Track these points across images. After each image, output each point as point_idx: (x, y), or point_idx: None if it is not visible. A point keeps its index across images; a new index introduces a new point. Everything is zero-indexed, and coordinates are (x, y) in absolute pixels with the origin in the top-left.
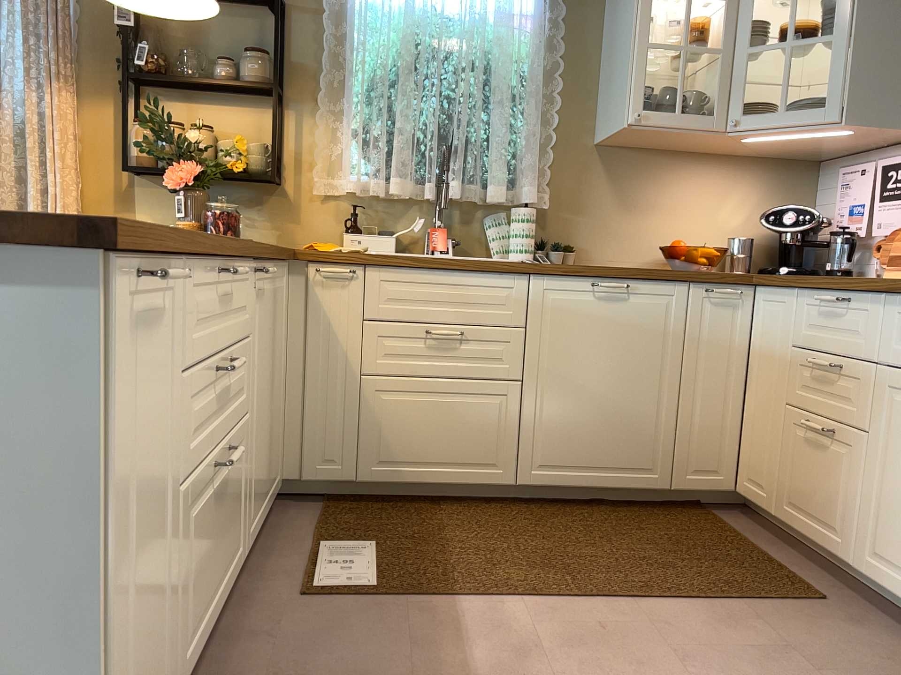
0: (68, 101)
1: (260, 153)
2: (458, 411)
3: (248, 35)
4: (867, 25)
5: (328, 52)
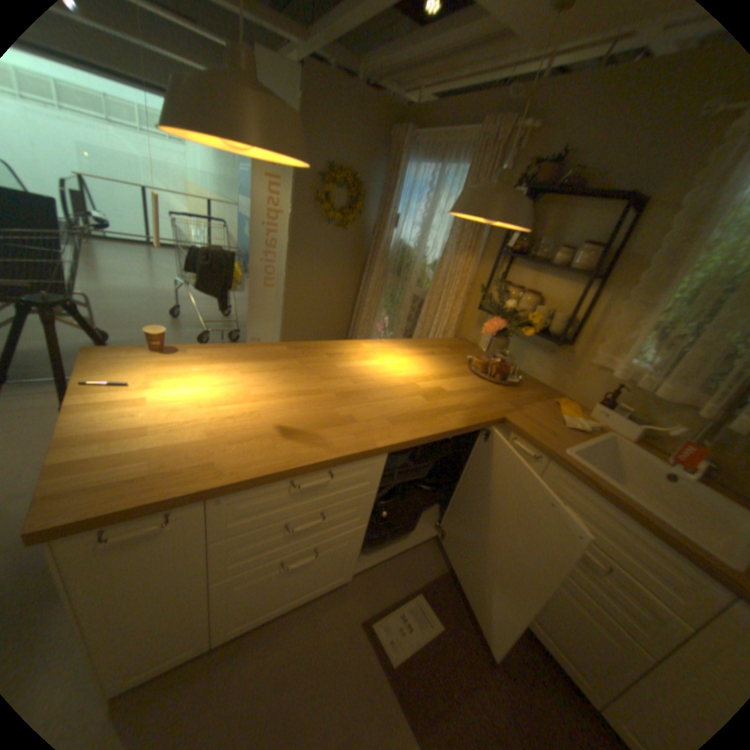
0: (469, 261)
1: (561, 320)
2: (577, 615)
3: (602, 223)
4: None
5: (670, 245)
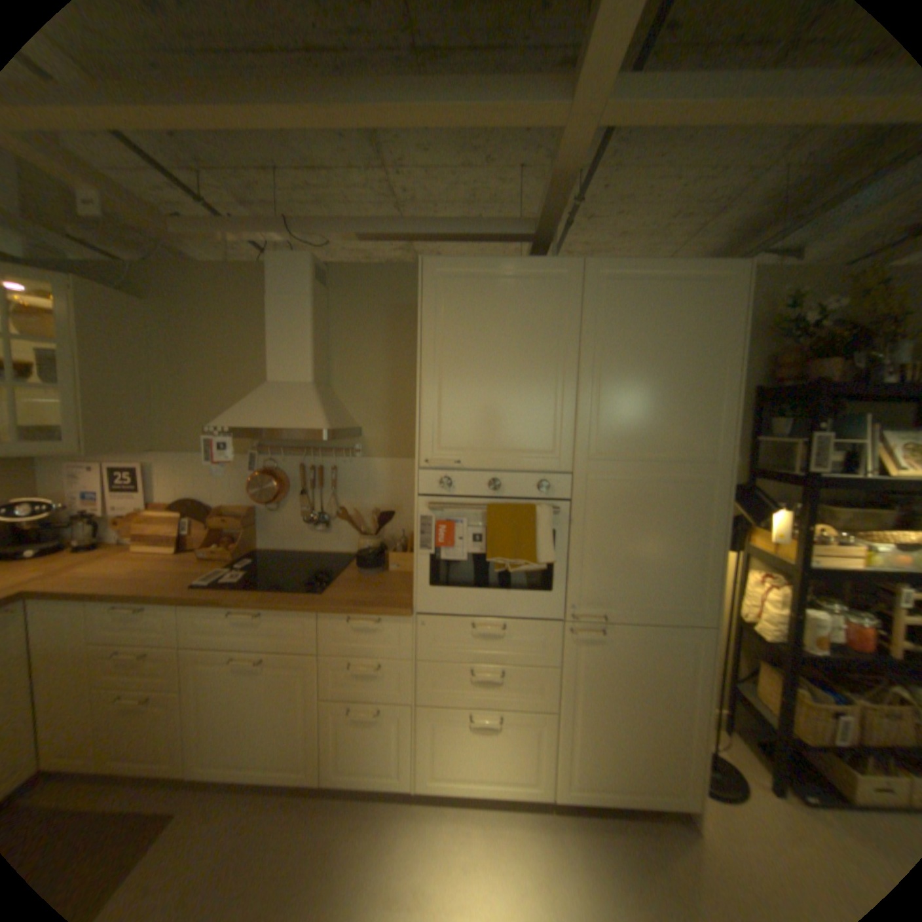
0: None
1: None
2: None
3: None
4: (88, 382)
5: None
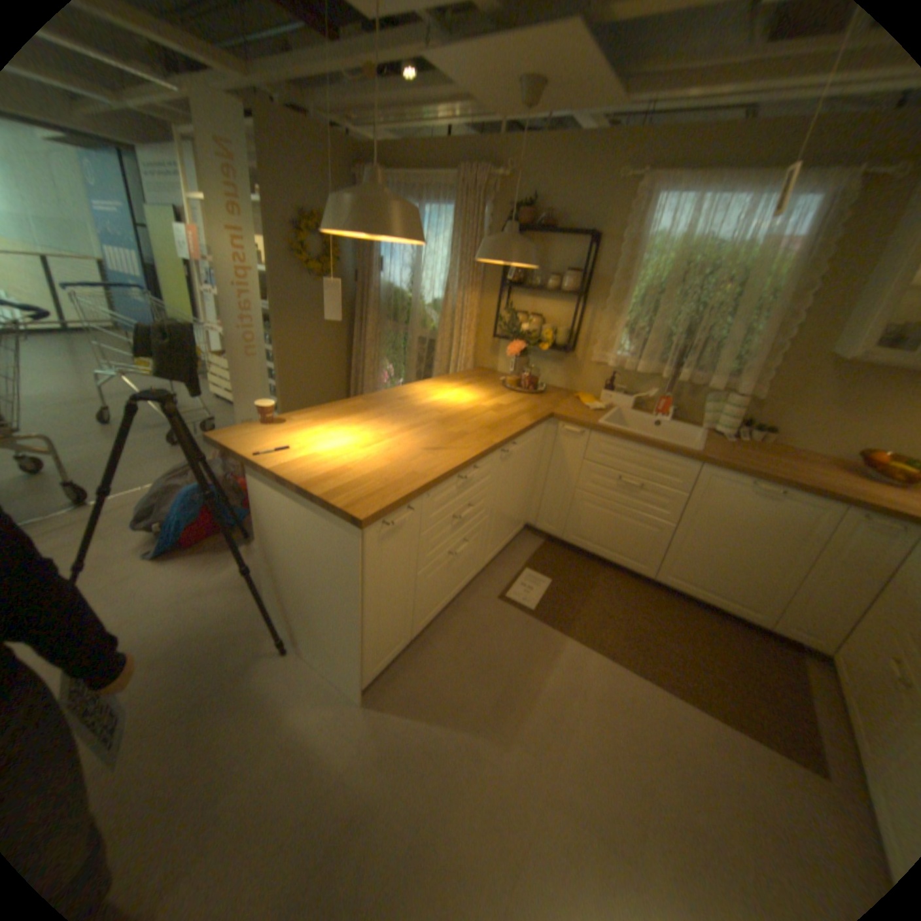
0: (472, 297)
1: (562, 335)
2: (628, 527)
3: (572, 255)
4: None
5: (620, 268)
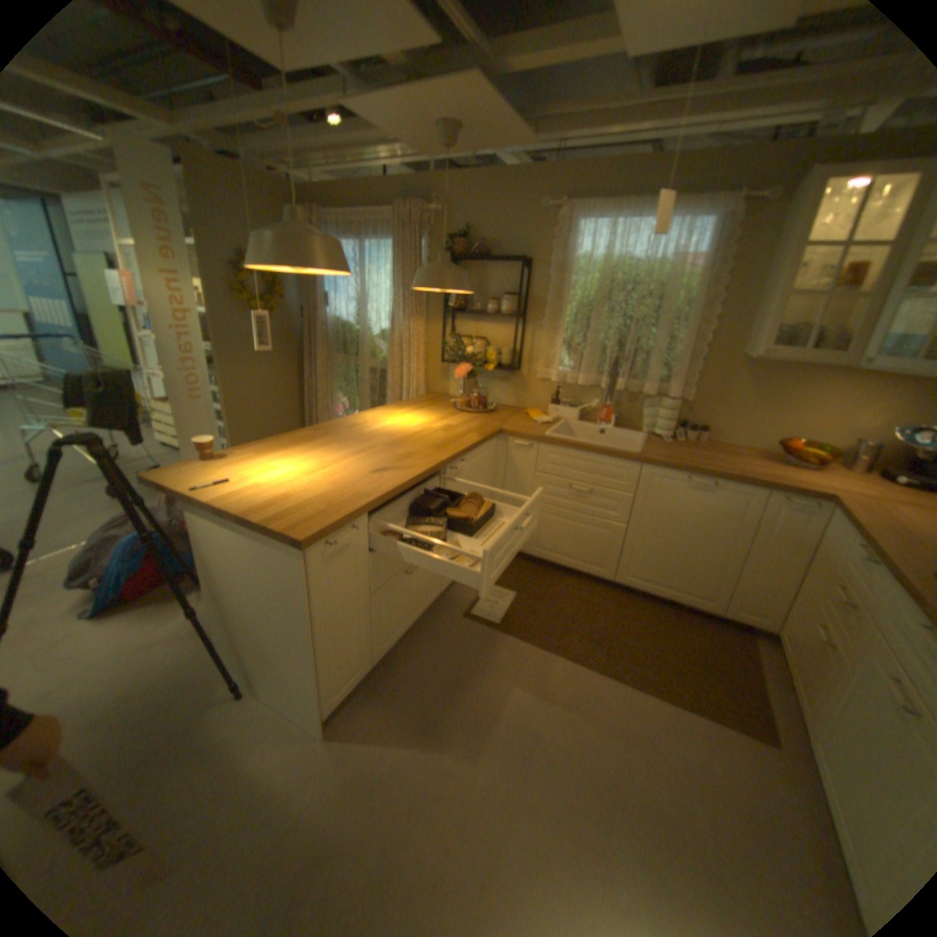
0: (419, 325)
1: (506, 355)
2: (584, 533)
3: (509, 280)
4: None
5: (553, 289)
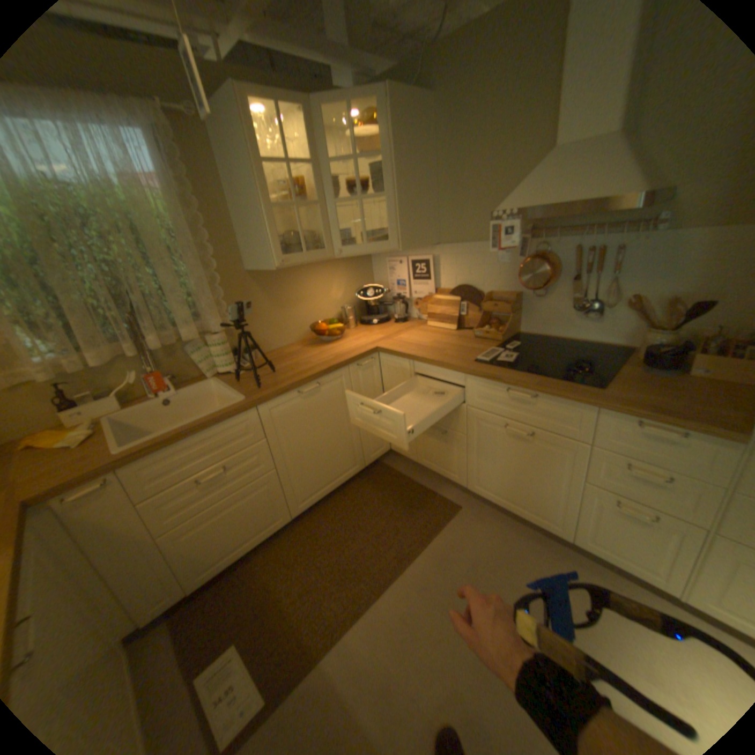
0: None
1: None
2: (241, 511)
3: None
4: (400, 186)
5: None
